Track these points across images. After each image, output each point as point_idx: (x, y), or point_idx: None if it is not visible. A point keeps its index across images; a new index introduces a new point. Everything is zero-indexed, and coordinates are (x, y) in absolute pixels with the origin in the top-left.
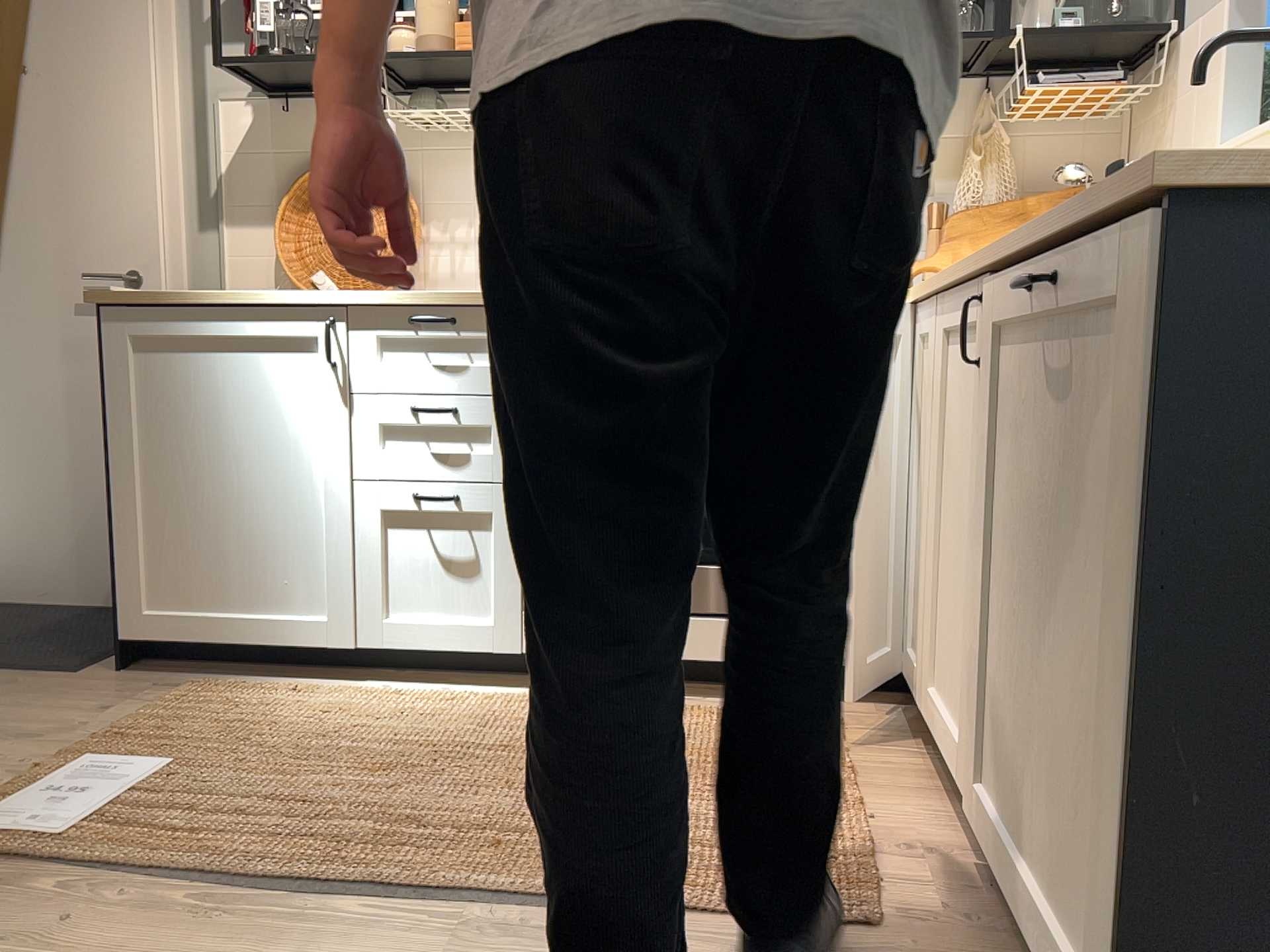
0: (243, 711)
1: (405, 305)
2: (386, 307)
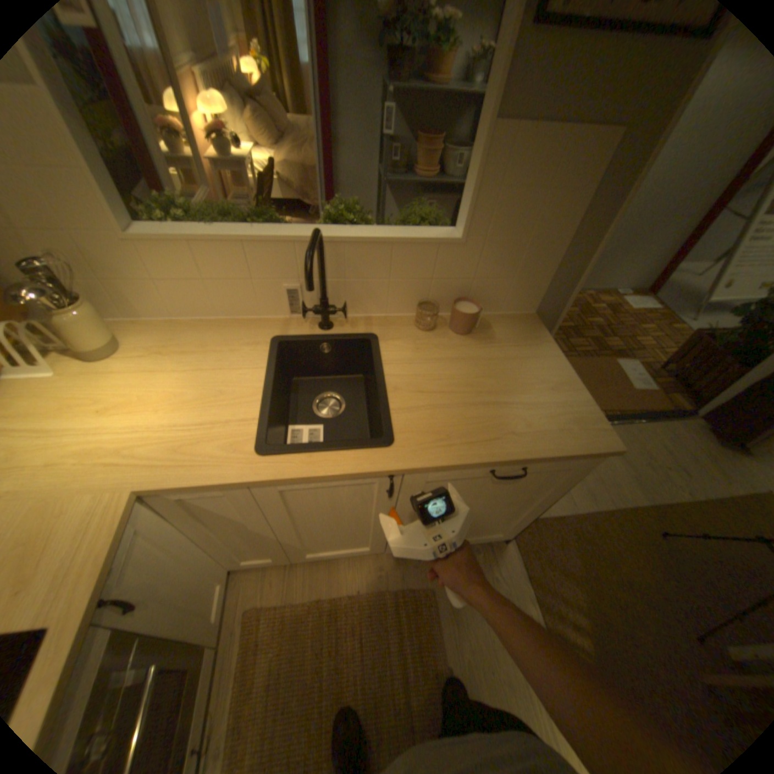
0: None
1: None
2: None
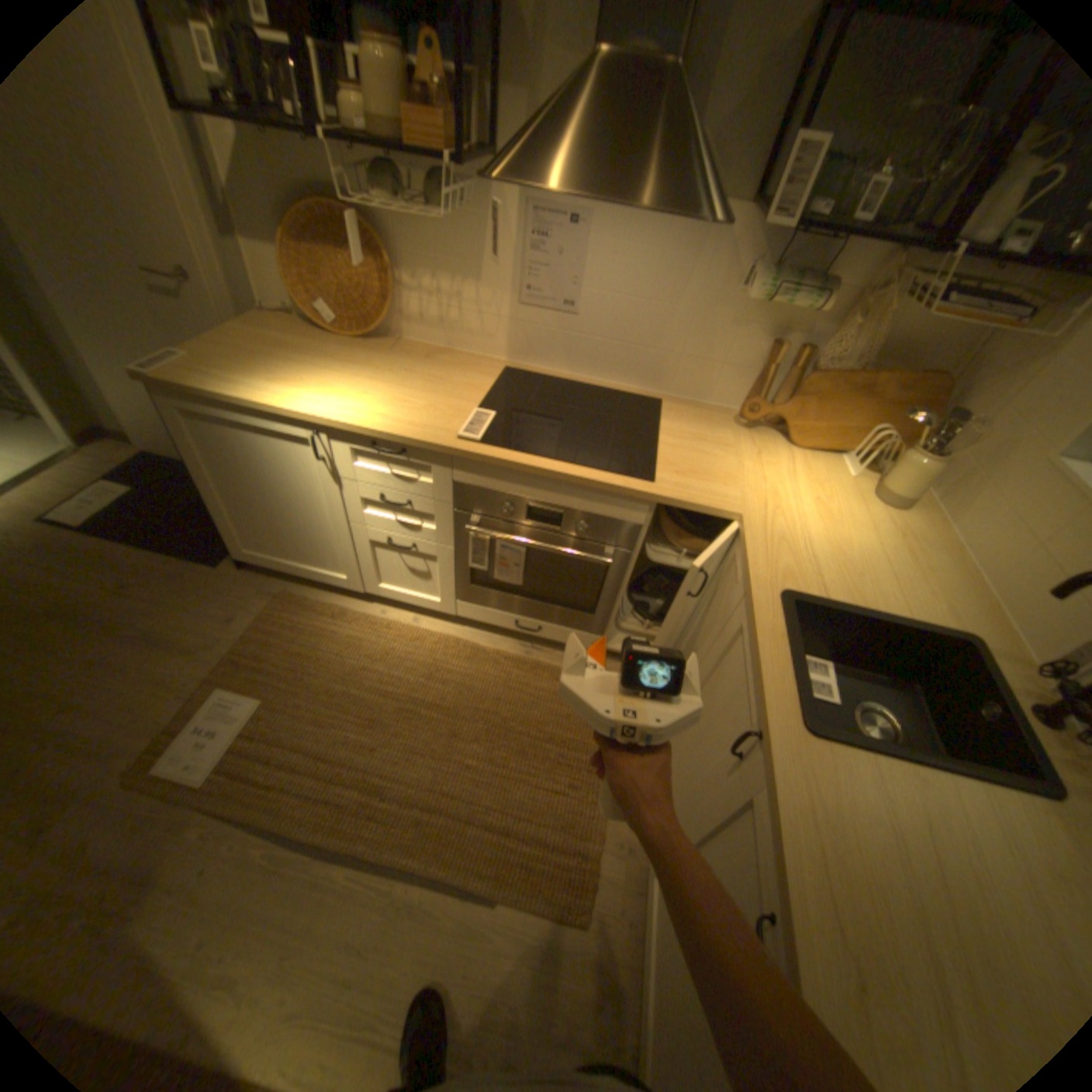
0: (301, 637)
1: (367, 435)
2: (353, 433)
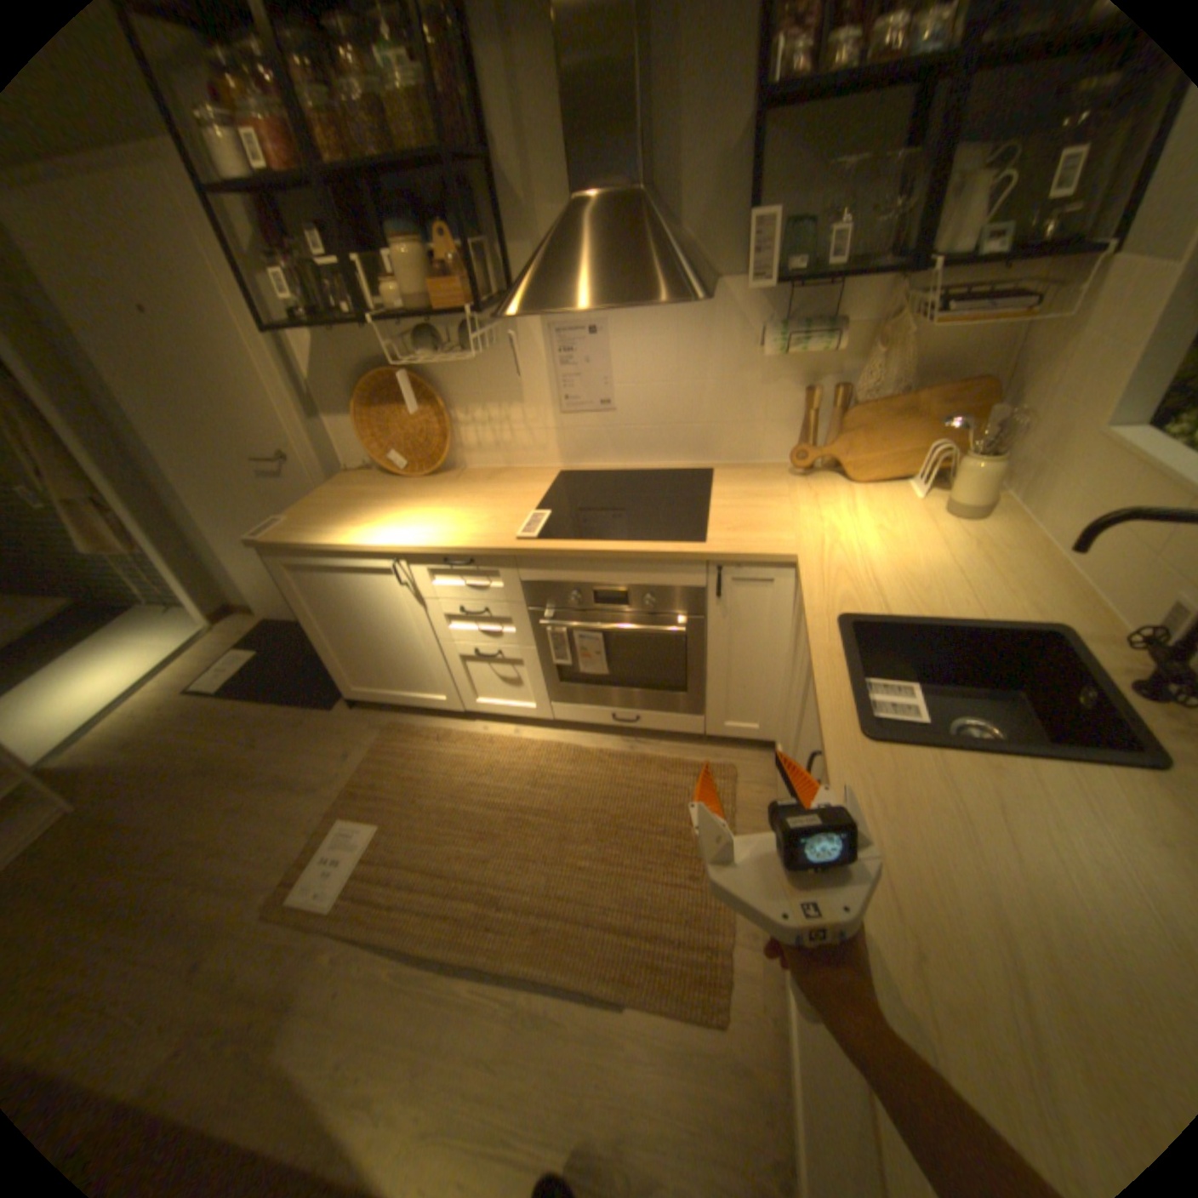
0: (411, 761)
1: (439, 553)
2: (427, 553)
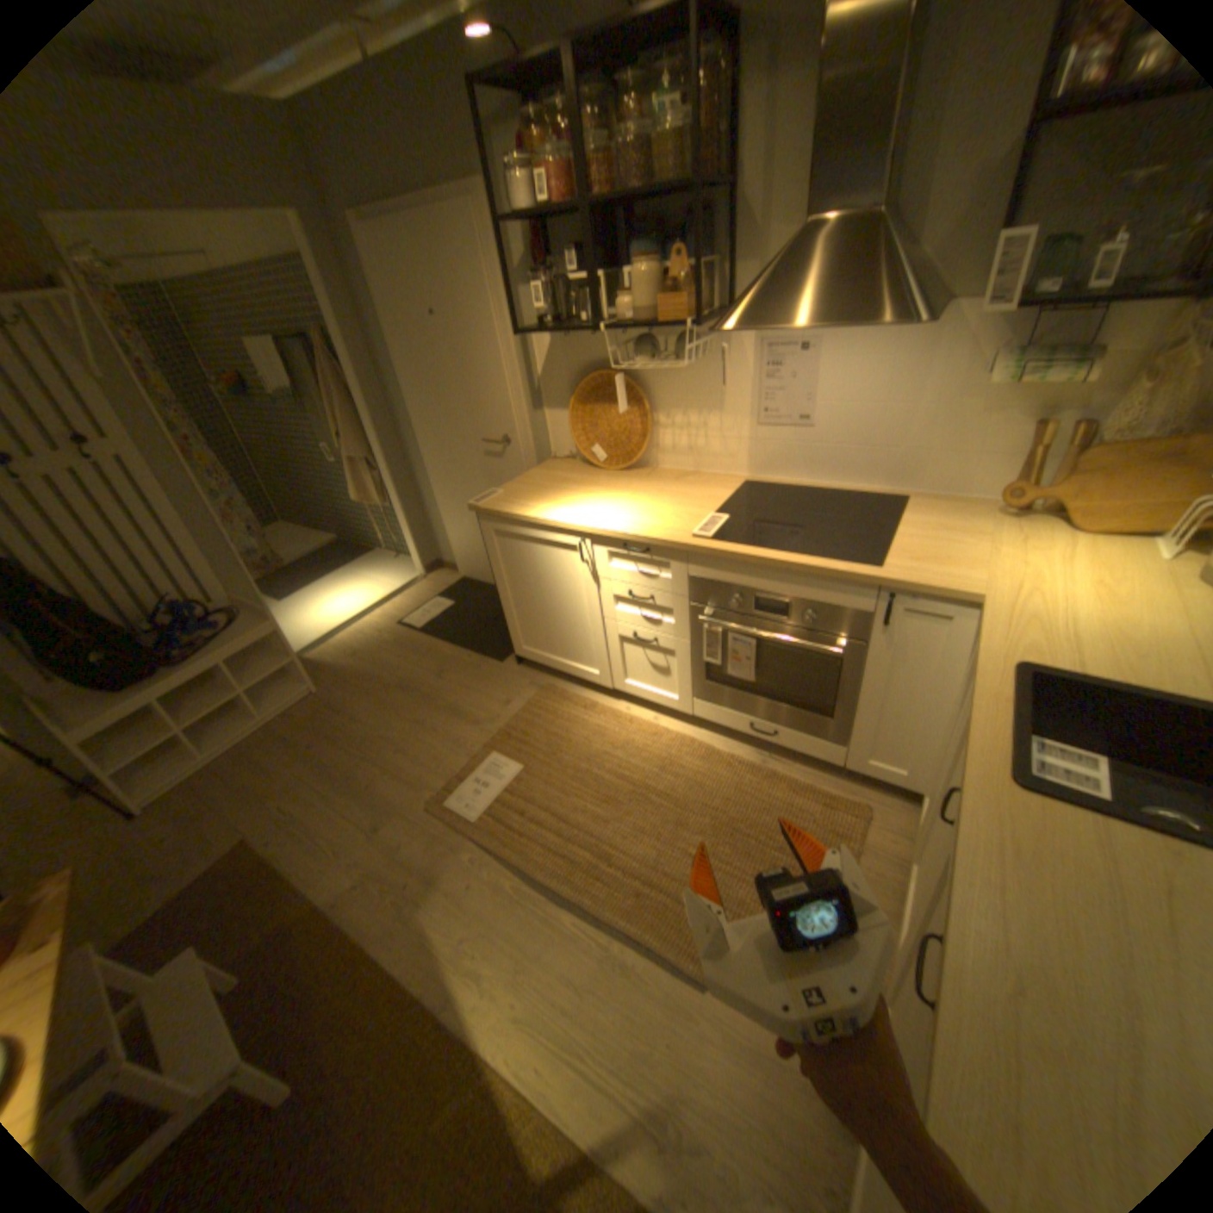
0: (559, 721)
1: (620, 539)
2: (610, 538)
